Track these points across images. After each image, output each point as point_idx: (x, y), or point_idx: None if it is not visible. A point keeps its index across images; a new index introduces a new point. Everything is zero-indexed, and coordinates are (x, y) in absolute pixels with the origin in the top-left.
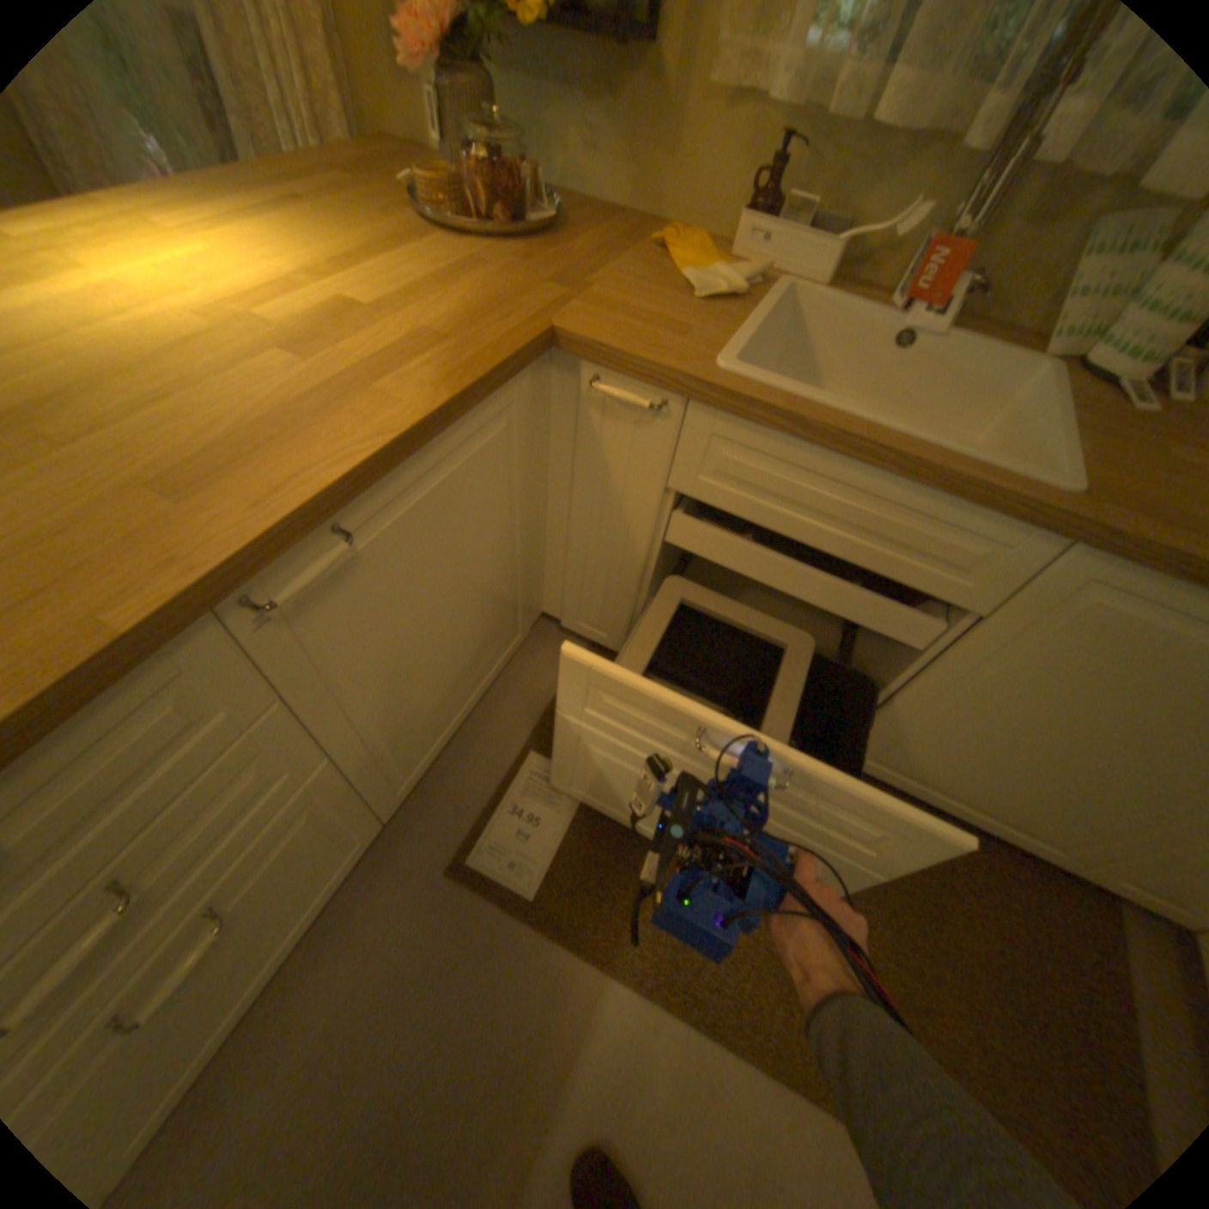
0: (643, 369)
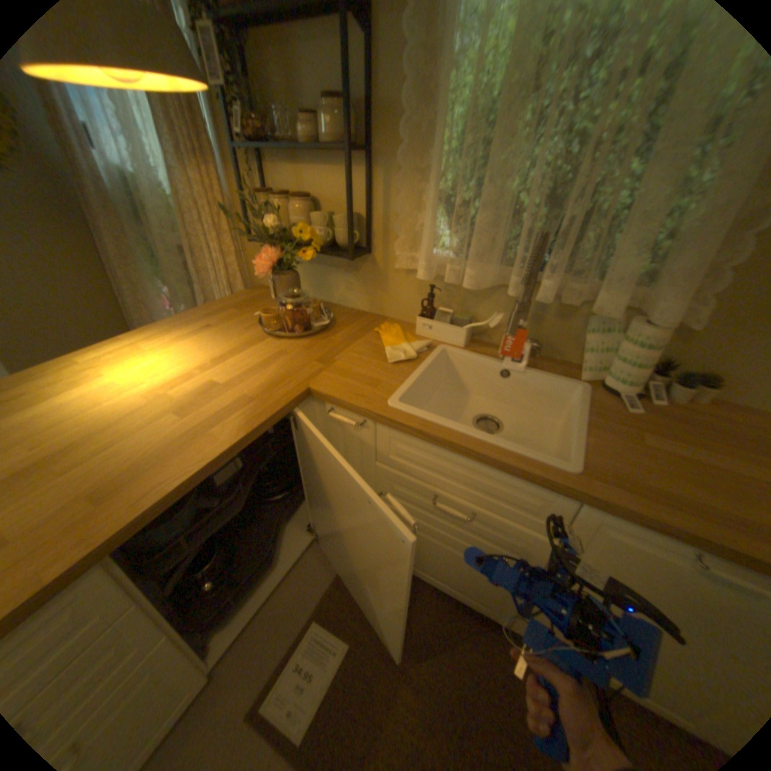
0: (350, 407)
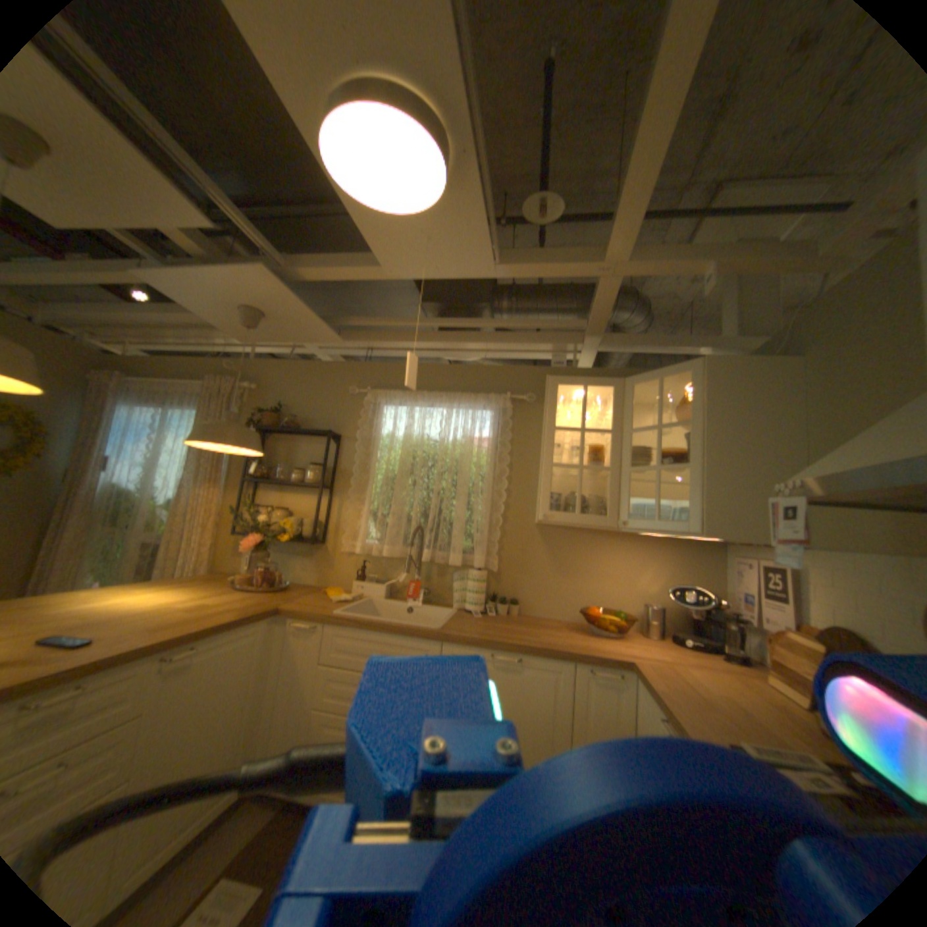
0: (308, 616)
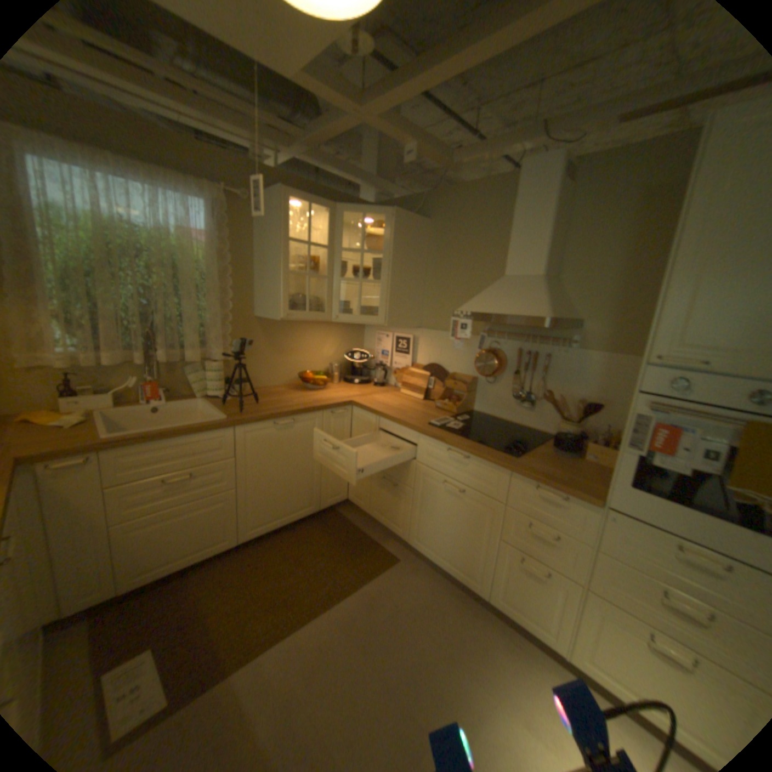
0: (71, 453)
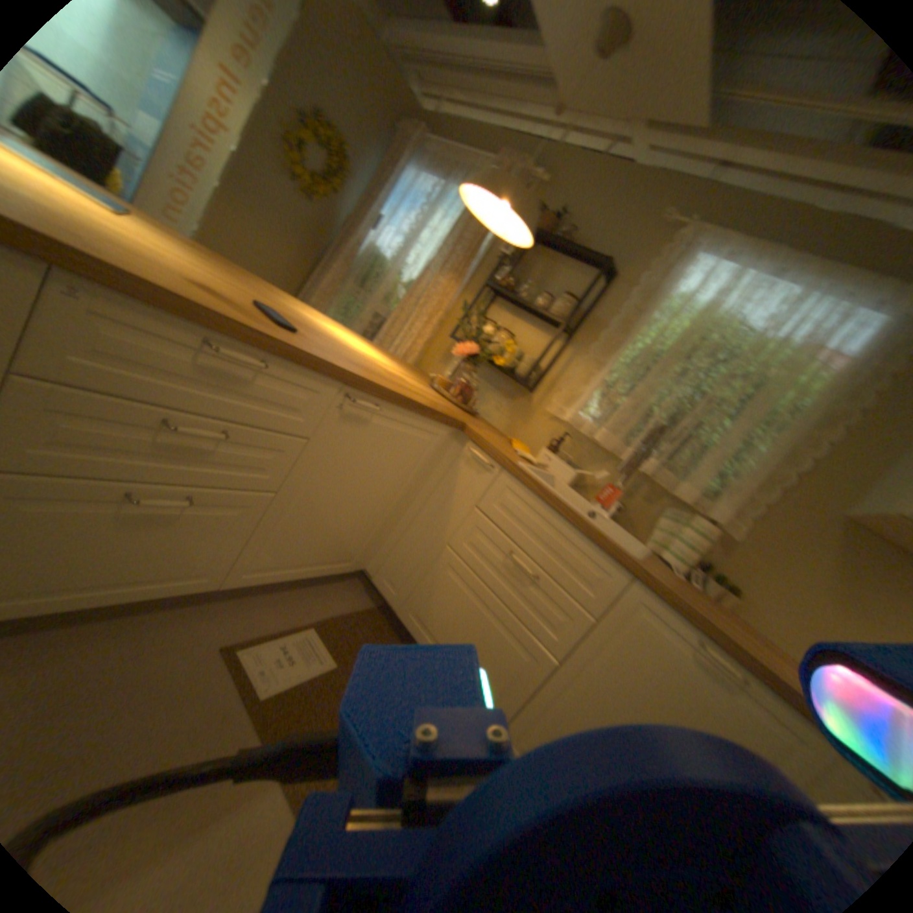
0: (490, 451)
